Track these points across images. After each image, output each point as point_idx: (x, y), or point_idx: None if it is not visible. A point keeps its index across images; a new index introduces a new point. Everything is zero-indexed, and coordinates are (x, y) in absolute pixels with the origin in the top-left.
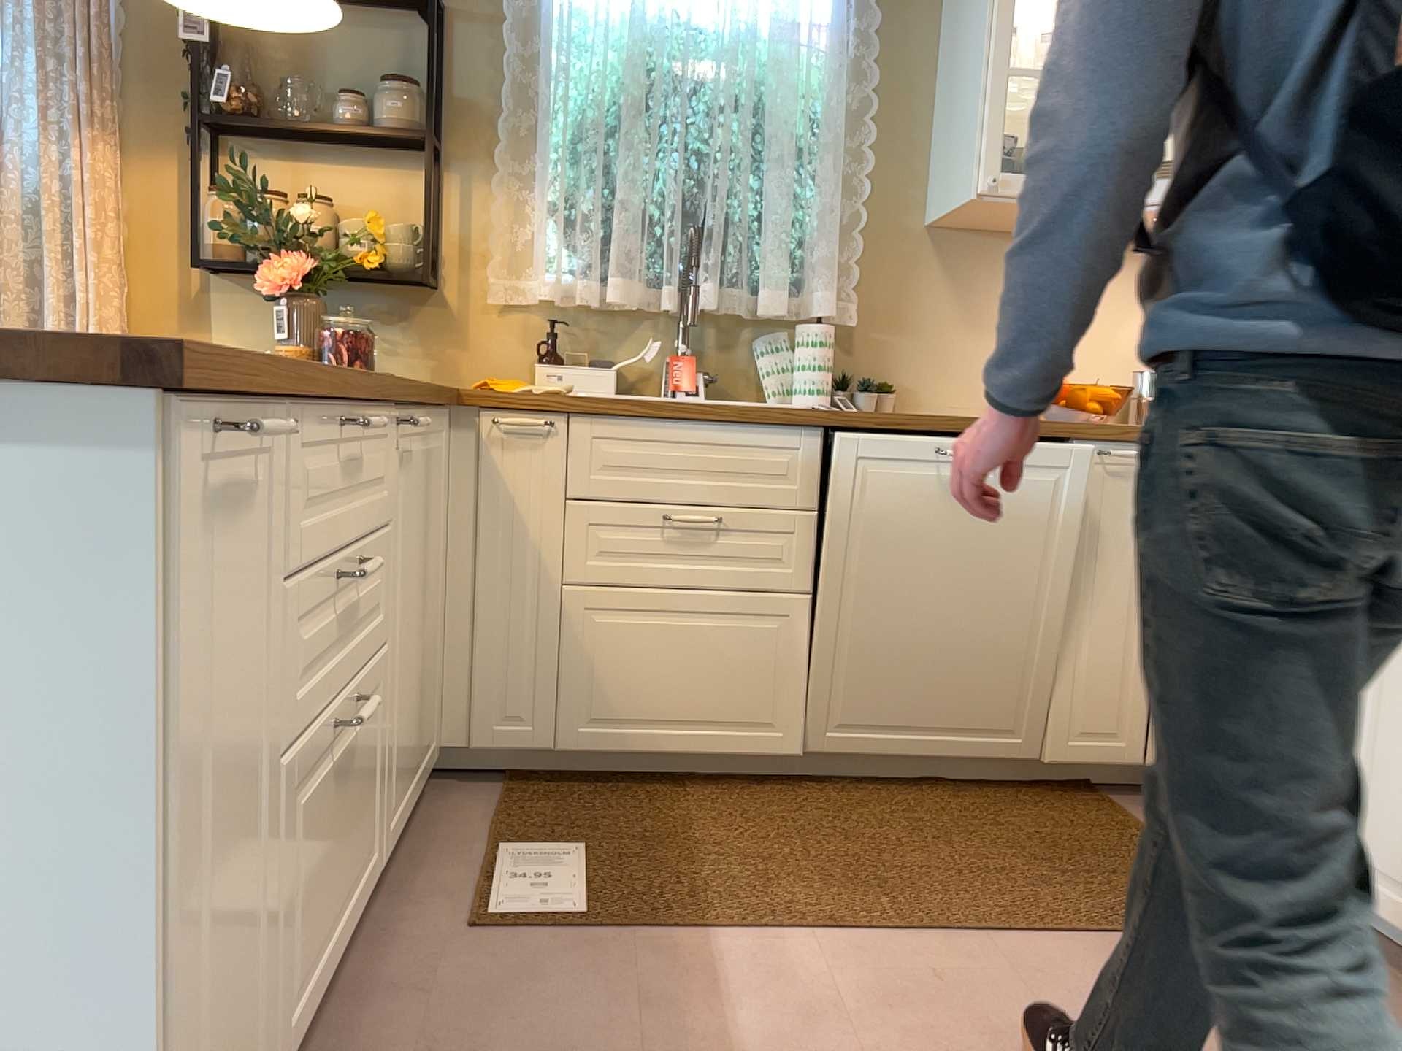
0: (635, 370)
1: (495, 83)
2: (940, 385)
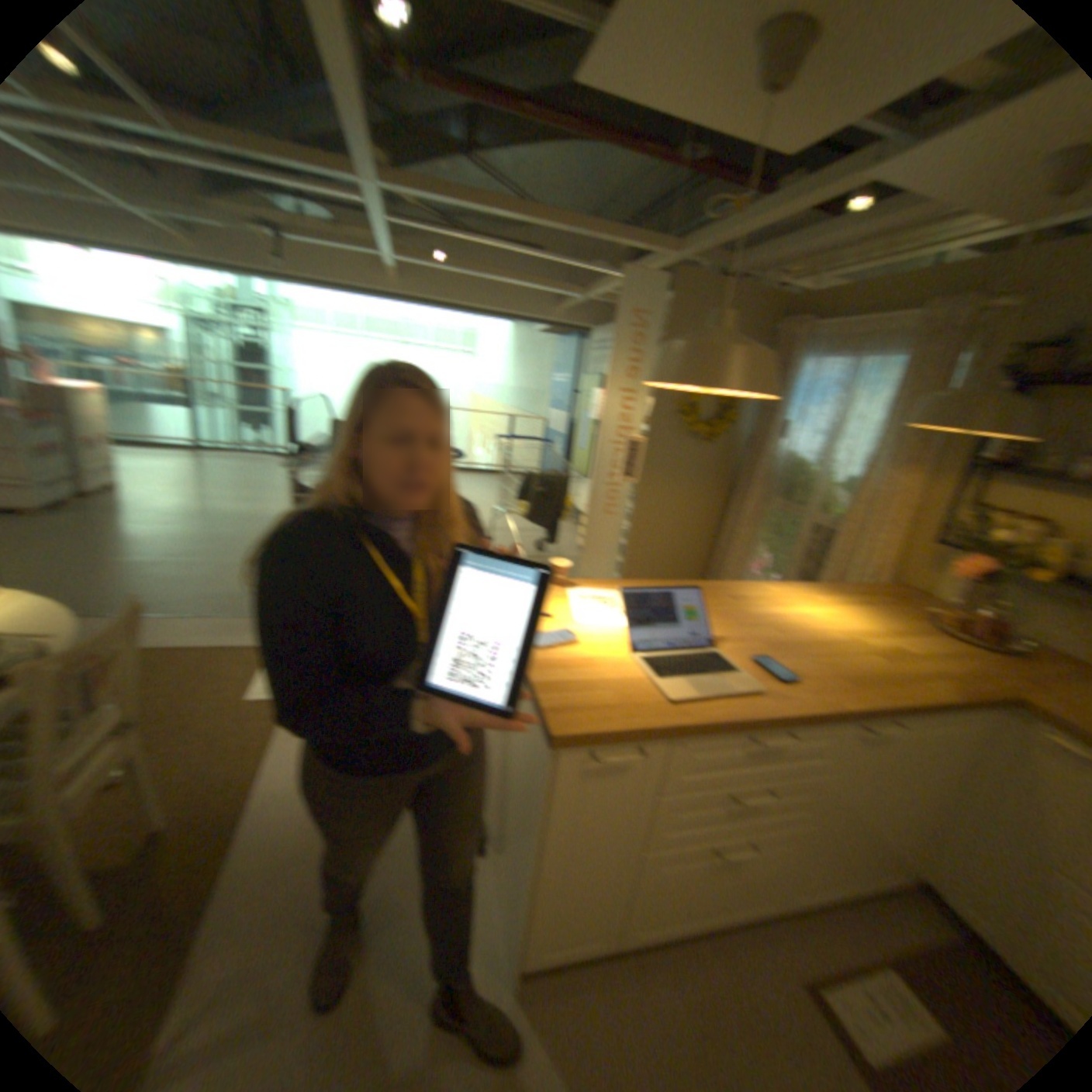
0: None
1: None
2: None
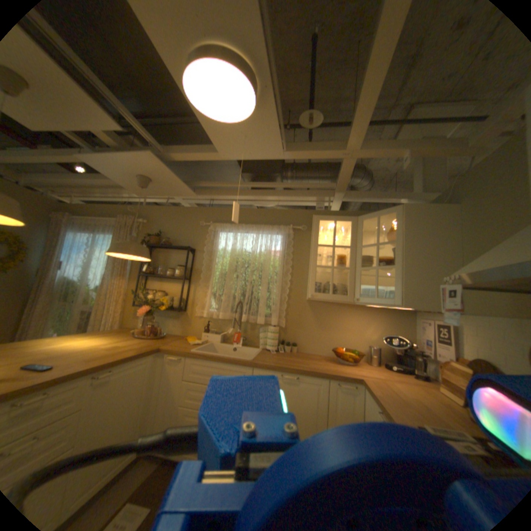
0: (229, 335)
1: (203, 265)
2: (310, 345)
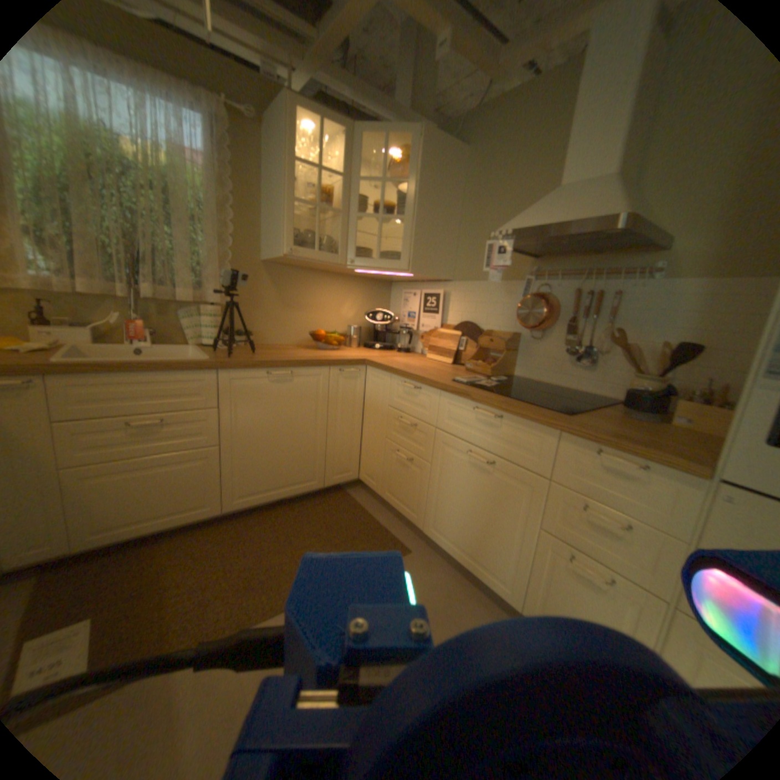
0: (103, 327)
1: None
2: (270, 331)
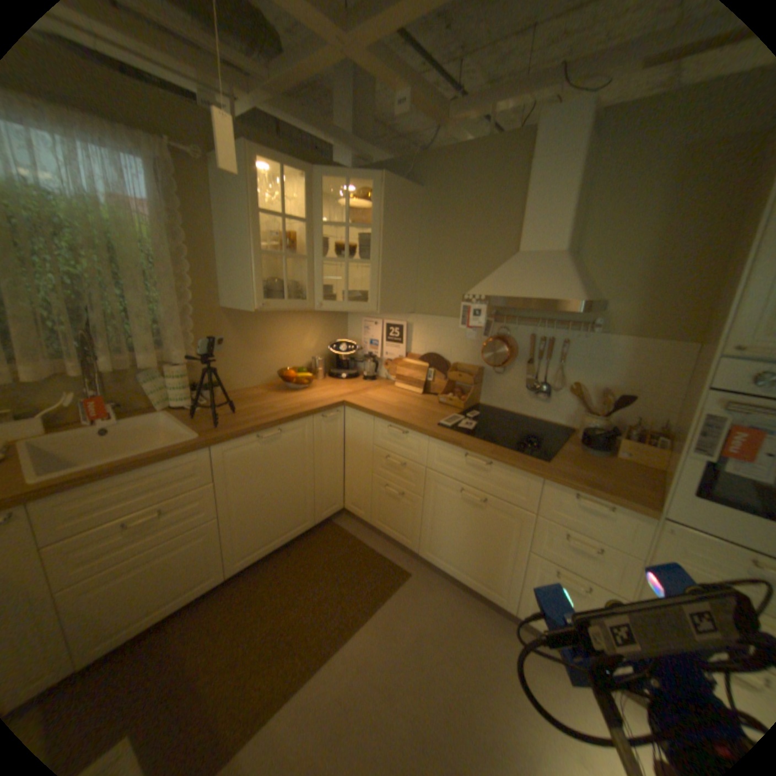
0: (54, 409)
1: None
2: (237, 377)
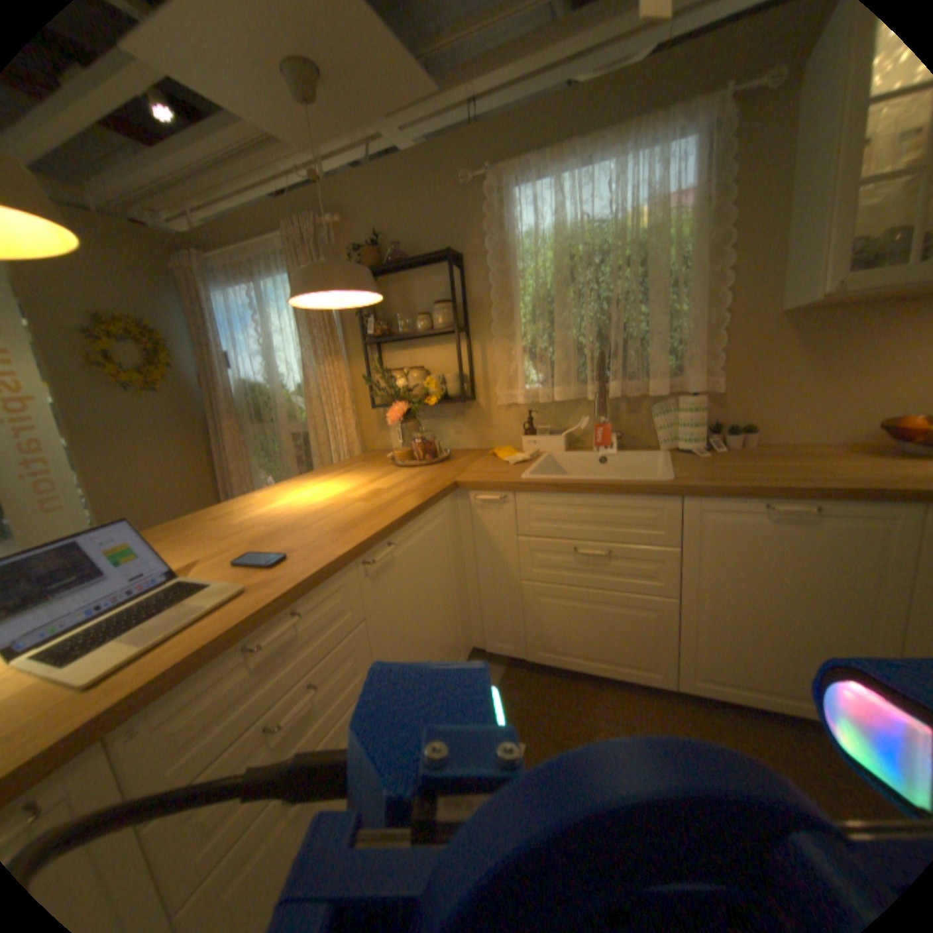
0: (580, 431)
1: (490, 286)
2: (799, 423)
